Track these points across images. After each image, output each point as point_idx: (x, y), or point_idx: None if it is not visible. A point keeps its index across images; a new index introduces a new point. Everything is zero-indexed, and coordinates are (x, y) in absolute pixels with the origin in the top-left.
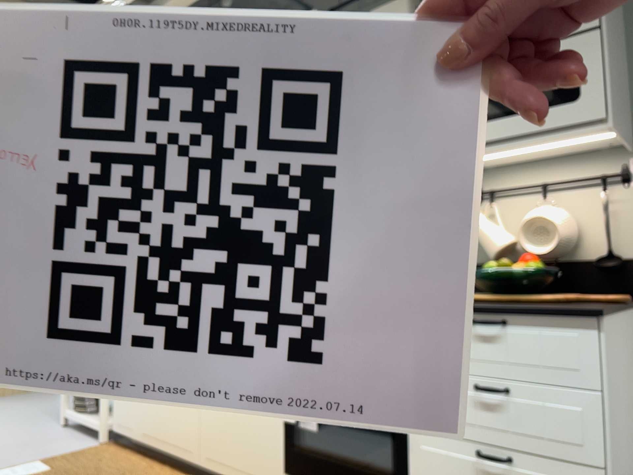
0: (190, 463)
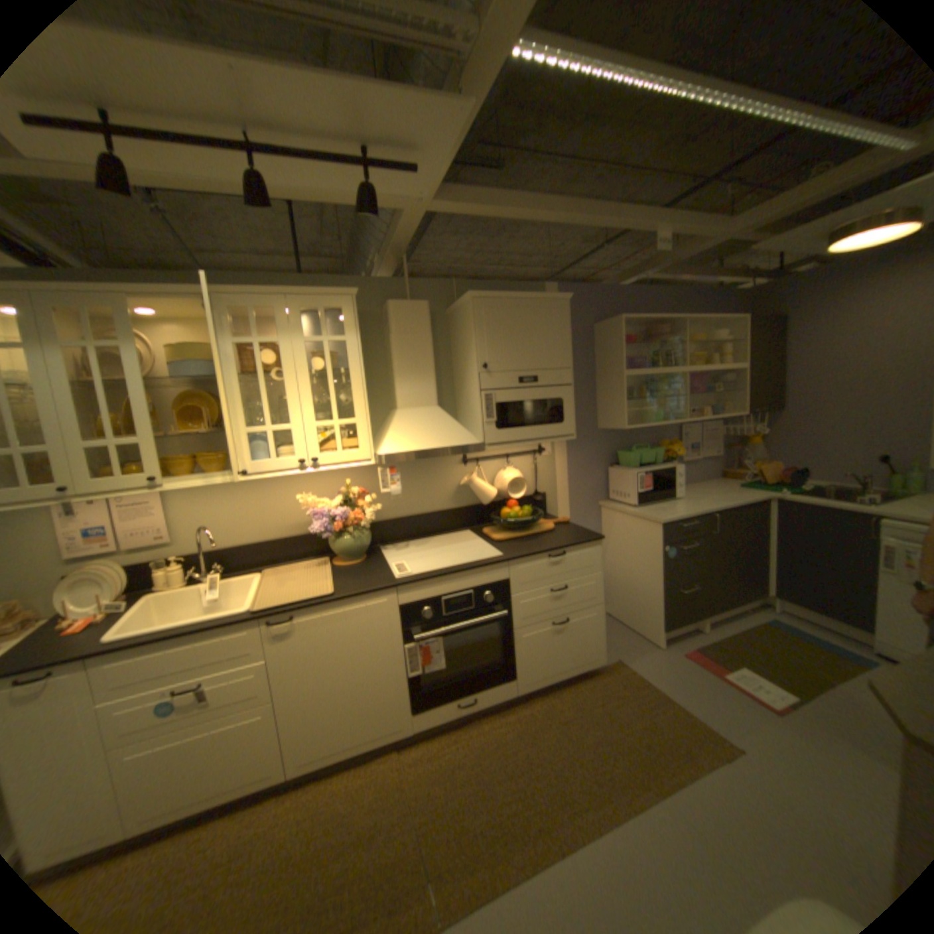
0: (269, 787)
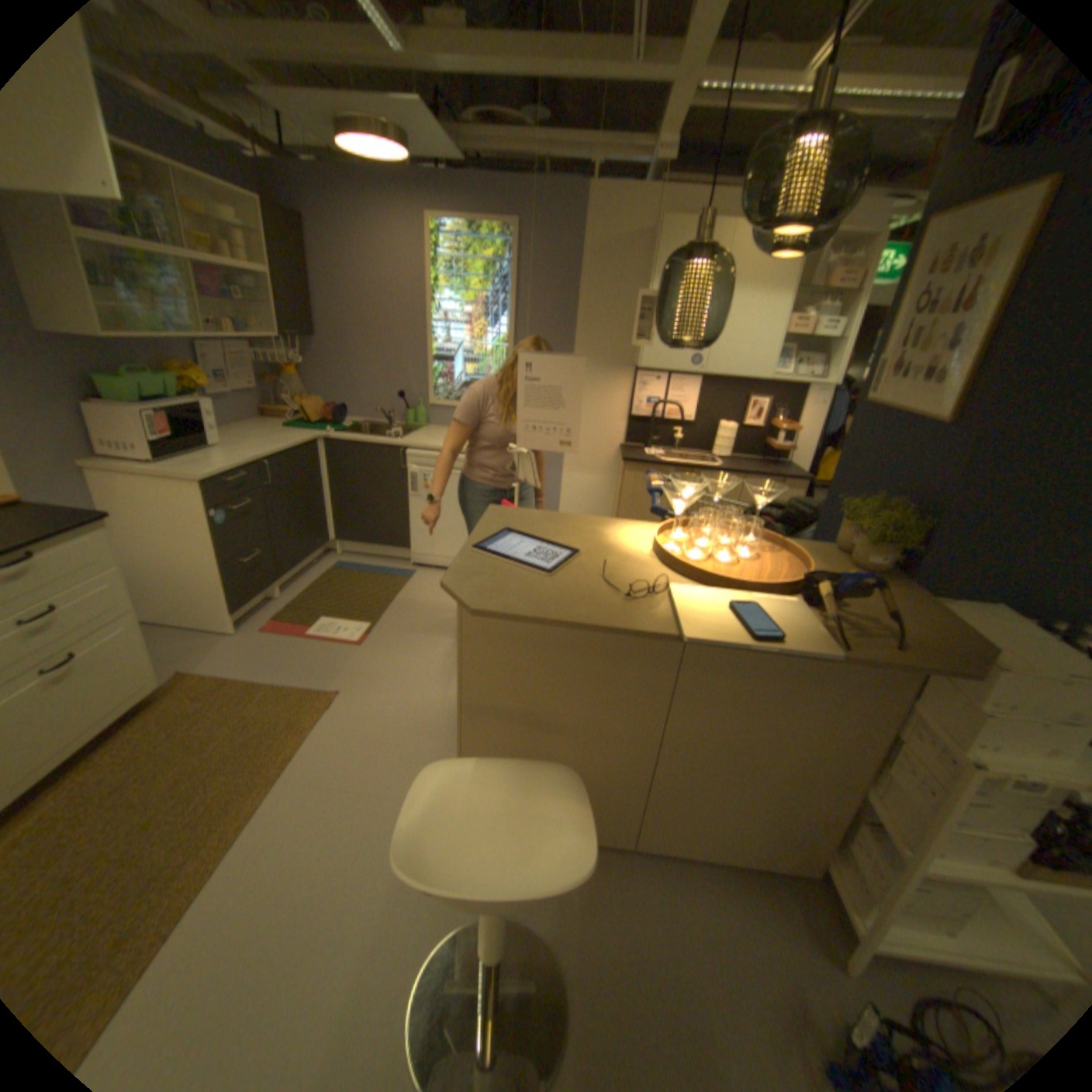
0: None
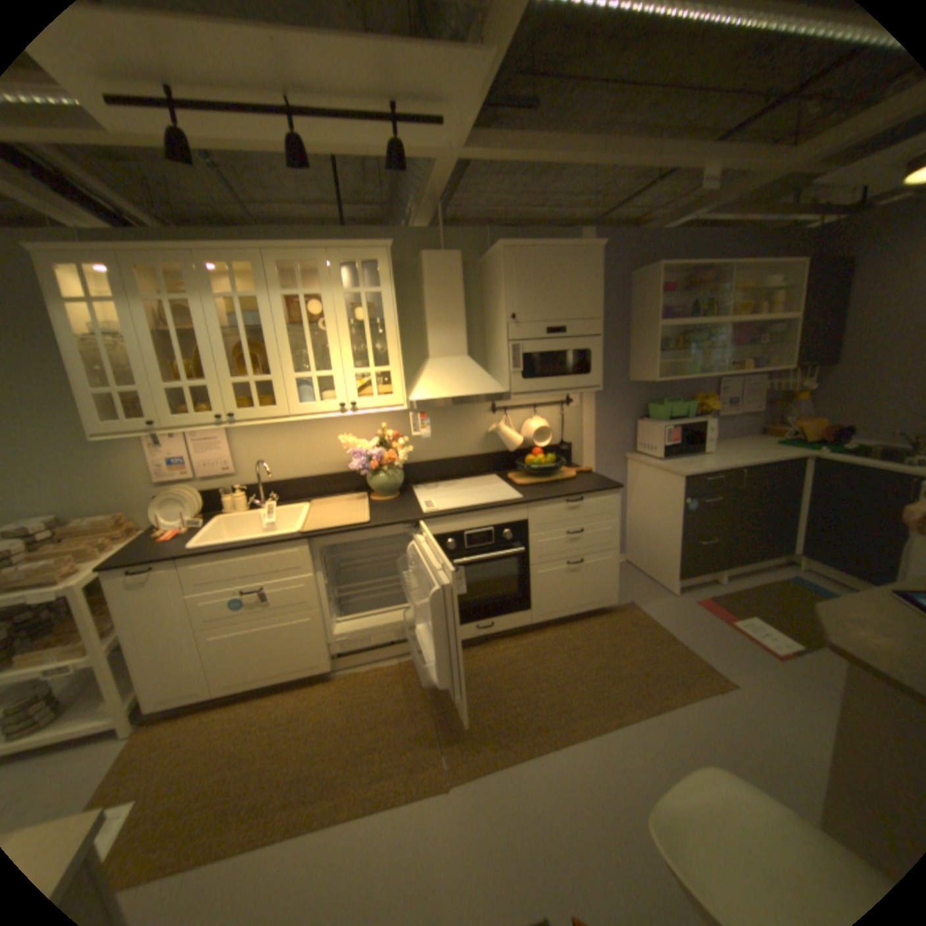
0: (318, 674)
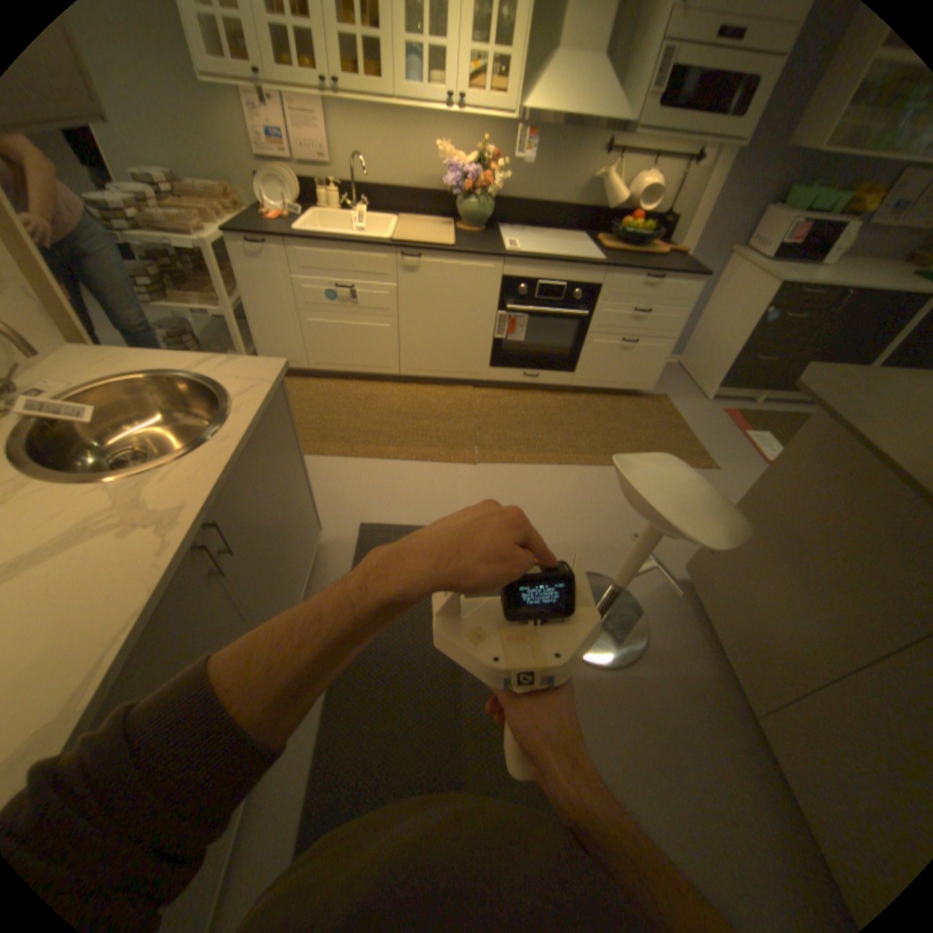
0: (390, 375)
